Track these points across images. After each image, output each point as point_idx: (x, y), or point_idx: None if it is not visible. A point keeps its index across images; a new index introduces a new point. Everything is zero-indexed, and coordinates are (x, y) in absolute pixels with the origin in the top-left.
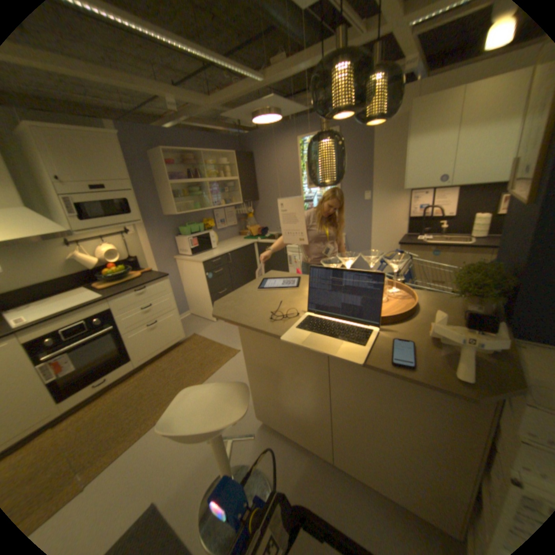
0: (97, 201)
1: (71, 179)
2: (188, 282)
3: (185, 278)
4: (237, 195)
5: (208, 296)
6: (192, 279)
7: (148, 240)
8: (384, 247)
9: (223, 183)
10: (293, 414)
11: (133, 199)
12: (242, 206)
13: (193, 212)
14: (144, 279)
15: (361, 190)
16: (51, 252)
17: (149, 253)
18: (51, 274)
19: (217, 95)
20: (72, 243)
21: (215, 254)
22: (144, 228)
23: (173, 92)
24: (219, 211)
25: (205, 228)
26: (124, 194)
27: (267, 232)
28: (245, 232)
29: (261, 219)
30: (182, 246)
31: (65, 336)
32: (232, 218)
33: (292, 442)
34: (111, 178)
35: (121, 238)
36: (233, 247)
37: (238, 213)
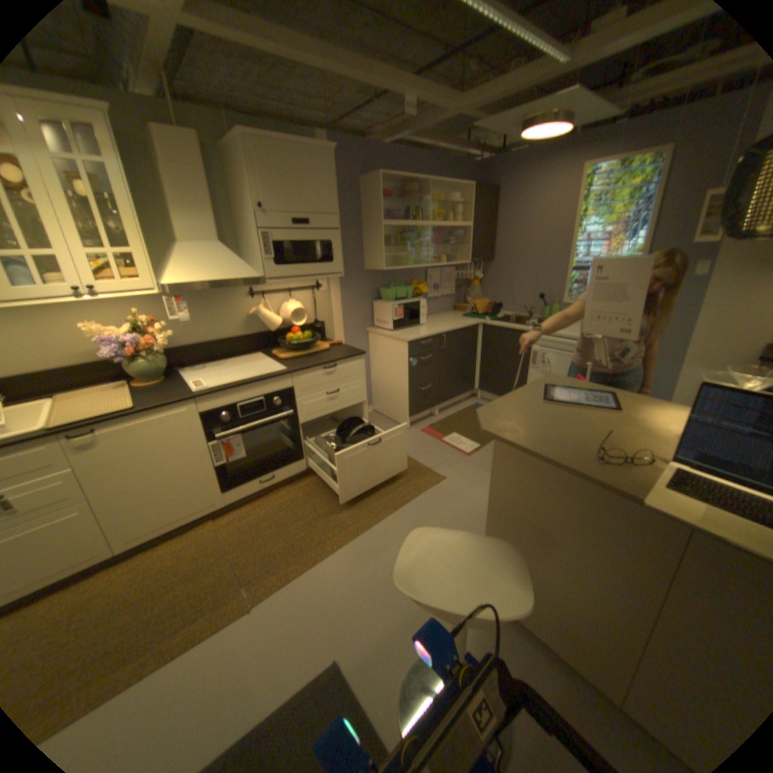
0: (299, 241)
1: (275, 209)
2: (380, 367)
3: (378, 361)
4: (465, 250)
5: (407, 391)
6: (387, 364)
7: (341, 303)
8: (715, 359)
9: (446, 231)
10: (562, 606)
11: (339, 242)
12: (466, 268)
13: (401, 269)
14: (335, 355)
15: (692, 257)
16: (236, 304)
17: (339, 320)
18: (232, 332)
19: (478, 91)
20: (258, 295)
21: (425, 333)
22: (340, 286)
23: (418, 86)
24: (435, 272)
25: (413, 294)
26: (330, 235)
27: (499, 311)
28: (465, 306)
29: (491, 290)
30: (382, 315)
31: (244, 413)
32: (449, 283)
33: (543, 644)
34: (319, 211)
35: (312, 295)
36: (450, 327)
37: (459, 278)
